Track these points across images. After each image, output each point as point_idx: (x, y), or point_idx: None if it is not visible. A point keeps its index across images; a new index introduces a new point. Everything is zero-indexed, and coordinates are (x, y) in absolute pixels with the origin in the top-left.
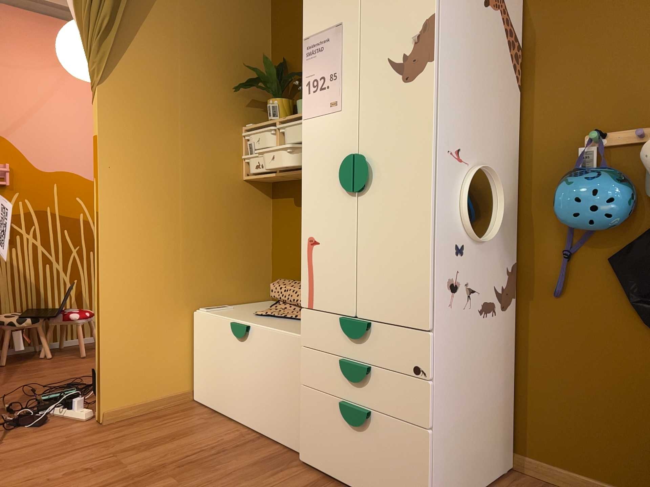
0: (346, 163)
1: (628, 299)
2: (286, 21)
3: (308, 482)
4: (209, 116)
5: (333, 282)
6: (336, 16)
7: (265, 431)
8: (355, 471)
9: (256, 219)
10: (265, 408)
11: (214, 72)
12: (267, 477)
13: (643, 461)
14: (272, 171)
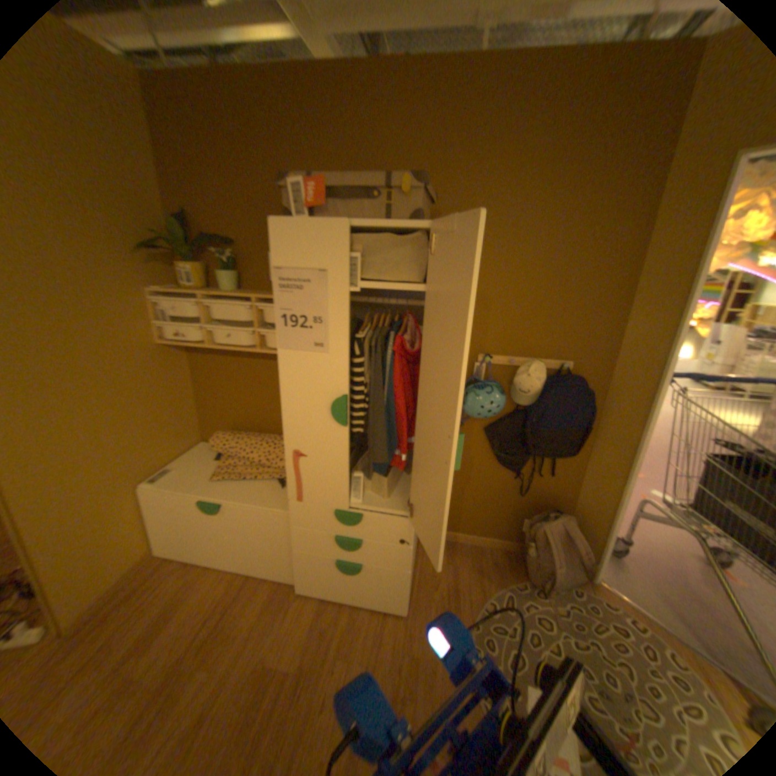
0: (335, 401)
1: (493, 452)
2: (177, 162)
3: (312, 612)
4: (103, 286)
5: (324, 486)
6: (317, 260)
7: (252, 574)
8: (349, 596)
9: (177, 378)
10: (250, 560)
11: (96, 228)
12: (280, 623)
13: (488, 523)
14: (198, 342)
